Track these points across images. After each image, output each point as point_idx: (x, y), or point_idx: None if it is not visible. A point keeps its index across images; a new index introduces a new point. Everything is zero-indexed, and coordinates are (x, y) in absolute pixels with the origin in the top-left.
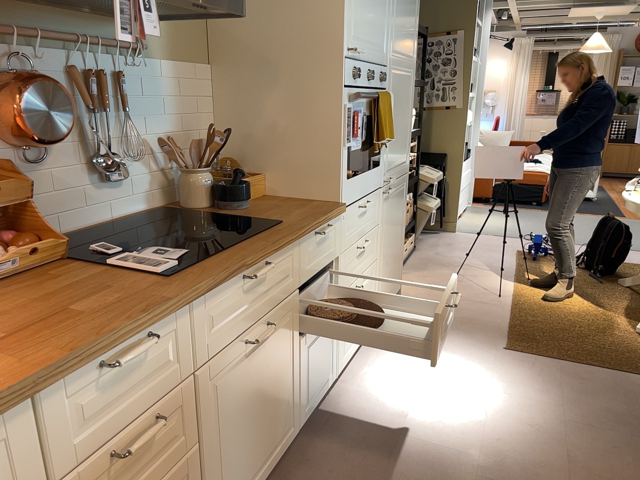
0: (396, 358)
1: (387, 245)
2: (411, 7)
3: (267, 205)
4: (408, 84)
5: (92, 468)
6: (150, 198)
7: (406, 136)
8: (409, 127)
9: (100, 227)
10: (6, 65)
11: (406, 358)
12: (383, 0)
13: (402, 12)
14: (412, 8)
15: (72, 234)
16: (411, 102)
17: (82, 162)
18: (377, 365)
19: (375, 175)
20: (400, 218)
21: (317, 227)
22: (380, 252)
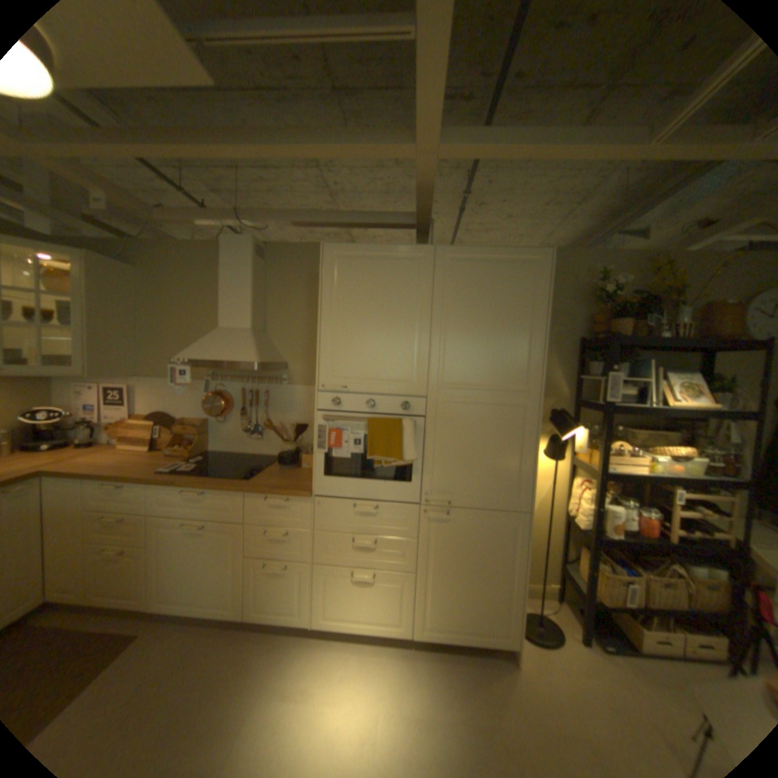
0: (382, 682)
1: (447, 572)
2: (501, 338)
3: (292, 474)
4: (505, 414)
5: (97, 517)
6: (279, 451)
7: (511, 470)
8: (523, 461)
9: (246, 456)
10: (215, 389)
11: (384, 691)
12: (402, 343)
13: (468, 346)
14: (509, 338)
15: (232, 454)
16: (525, 434)
17: (241, 426)
18: (362, 666)
19: (395, 489)
20: (500, 559)
21: (260, 494)
22: (422, 569)
